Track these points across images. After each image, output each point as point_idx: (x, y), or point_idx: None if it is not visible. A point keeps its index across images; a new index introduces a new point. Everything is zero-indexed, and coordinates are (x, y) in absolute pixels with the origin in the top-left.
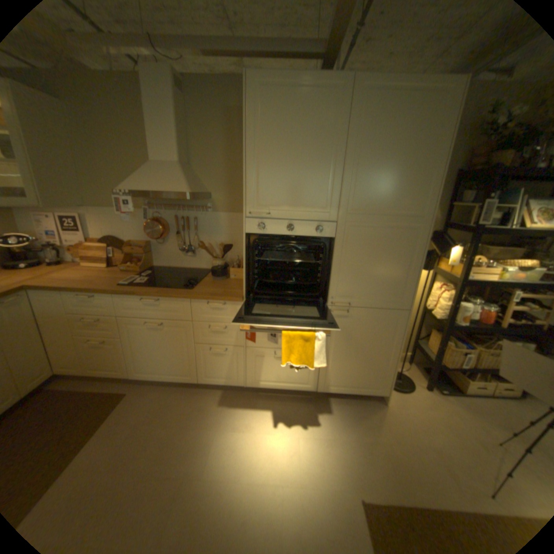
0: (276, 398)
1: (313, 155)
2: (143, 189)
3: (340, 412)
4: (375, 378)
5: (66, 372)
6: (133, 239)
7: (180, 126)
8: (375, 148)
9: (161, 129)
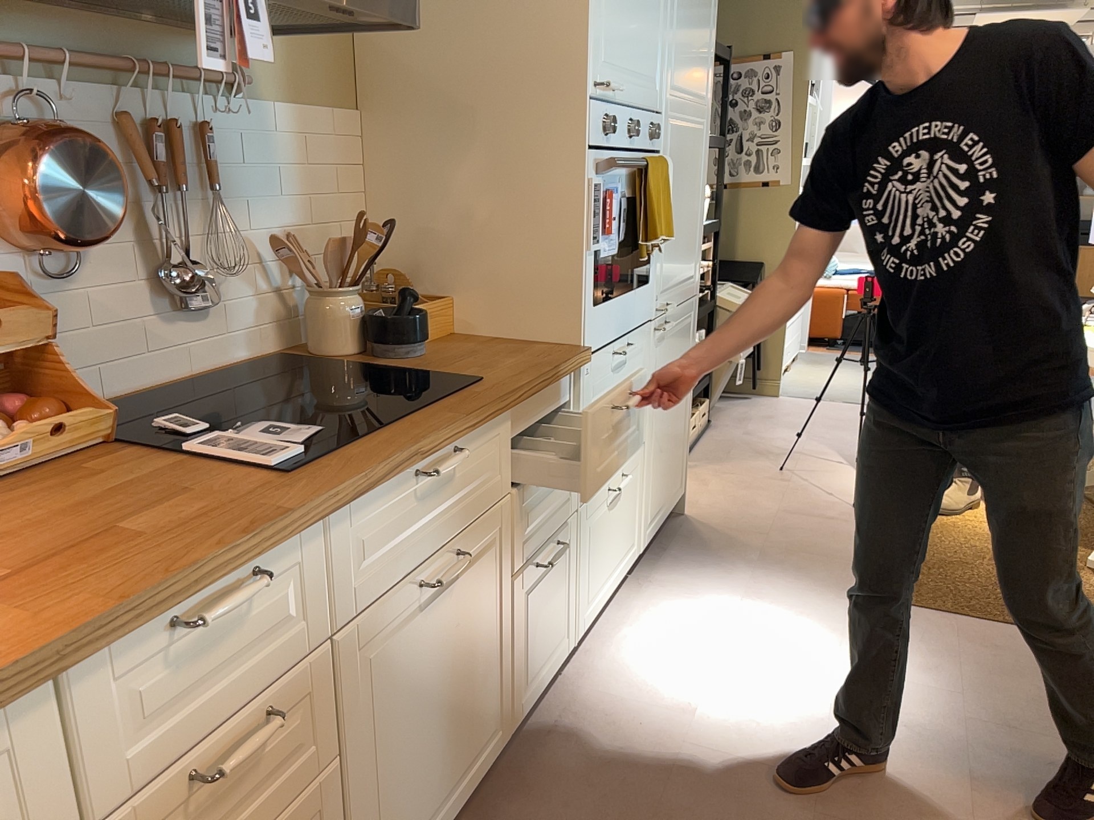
0: (607, 628)
1: None
2: None
3: (680, 561)
4: (679, 459)
5: None
6: None
7: None
8: None
9: None
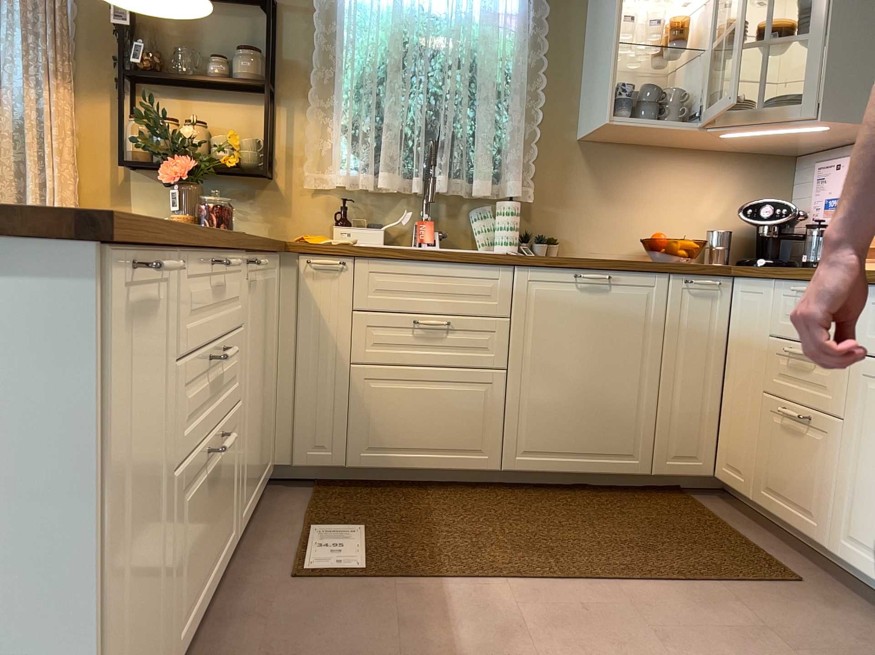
0: None
1: None
2: None
3: None
4: None
5: (732, 479)
6: None
7: None
8: None
9: None
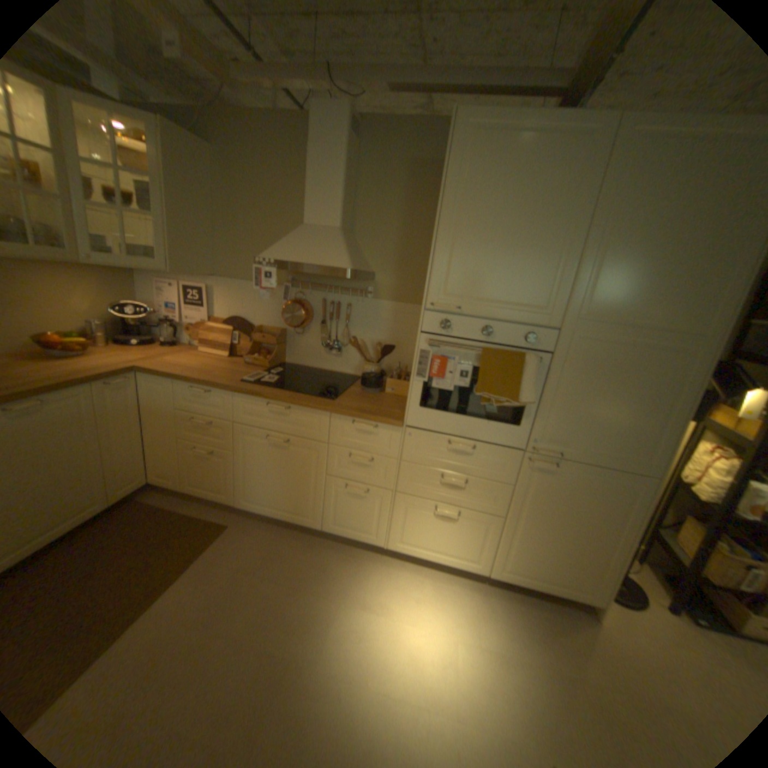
0: (427, 574)
1: (538, 229)
2: (292, 260)
3: (523, 615)
4: (587, 574)
5: (162, 483)
6: (265, 324)
7: (349, 180)
8: (638, 224)
9: (325, 183)
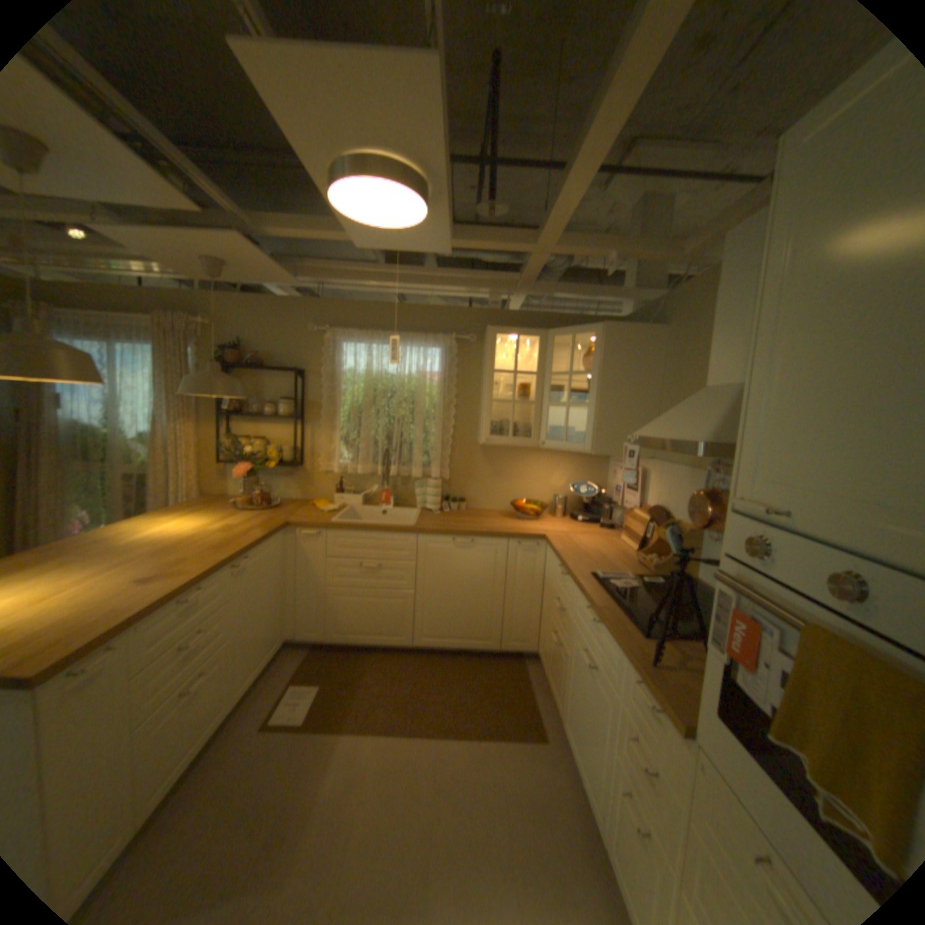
0: None
1: None
2: (656, 435)
3: None
4: None
5: (542, 659)
6: (686, 521)
7: None
8: None
9: (732, 328)
